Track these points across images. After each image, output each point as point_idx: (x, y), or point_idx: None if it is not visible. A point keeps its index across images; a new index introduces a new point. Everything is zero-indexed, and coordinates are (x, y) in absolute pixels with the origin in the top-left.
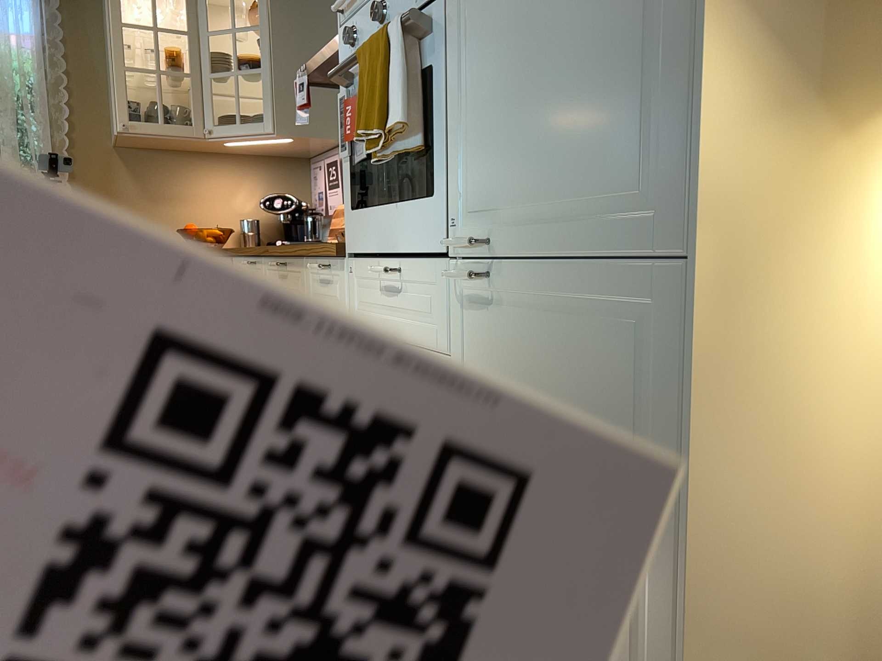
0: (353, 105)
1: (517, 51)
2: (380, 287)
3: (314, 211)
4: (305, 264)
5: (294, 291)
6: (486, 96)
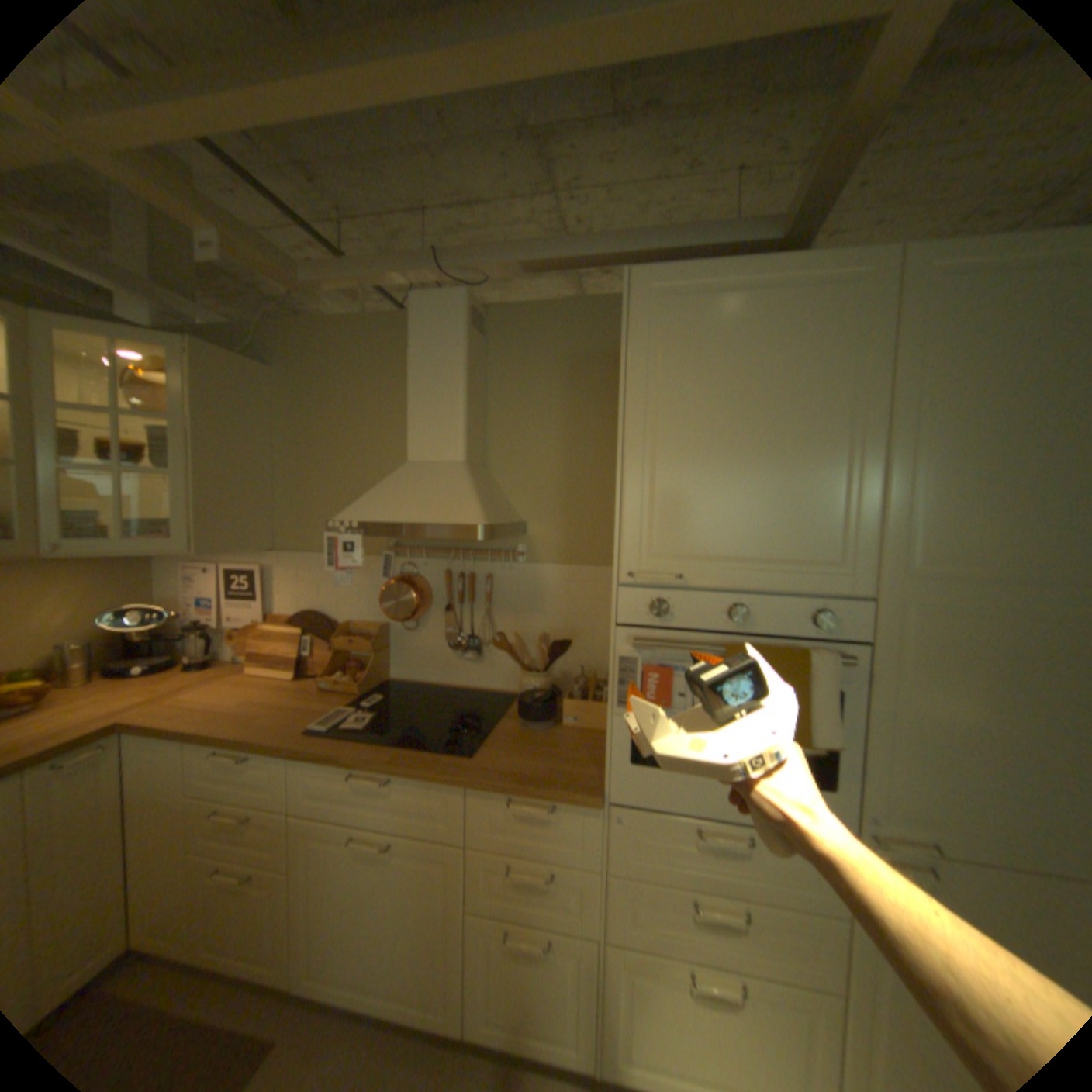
0: (654, 673)
1: (977, 724)
2: (693, 846)
3: (185, 621)
4: (465, 793)
5: (416, 816)
6: (929, 740)
